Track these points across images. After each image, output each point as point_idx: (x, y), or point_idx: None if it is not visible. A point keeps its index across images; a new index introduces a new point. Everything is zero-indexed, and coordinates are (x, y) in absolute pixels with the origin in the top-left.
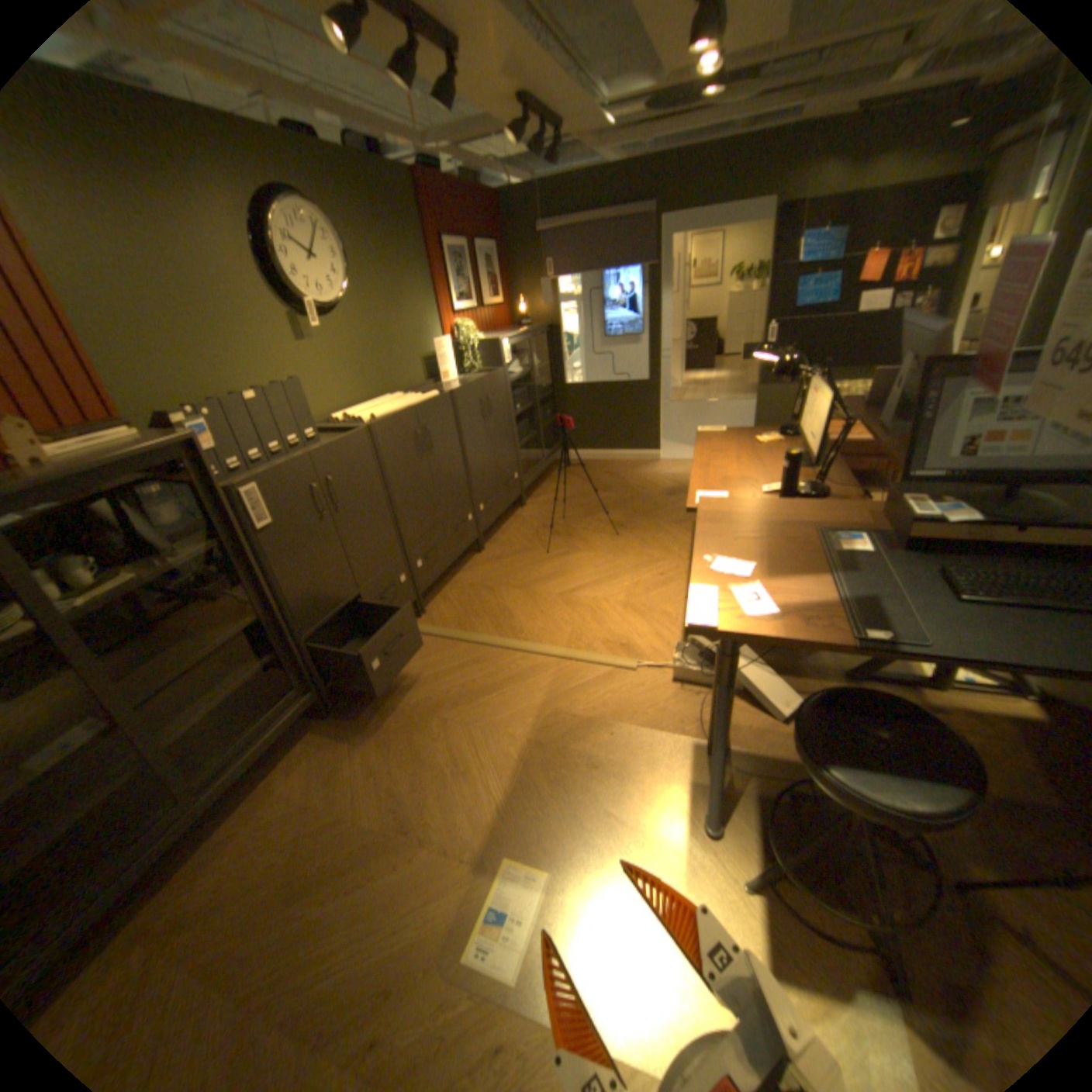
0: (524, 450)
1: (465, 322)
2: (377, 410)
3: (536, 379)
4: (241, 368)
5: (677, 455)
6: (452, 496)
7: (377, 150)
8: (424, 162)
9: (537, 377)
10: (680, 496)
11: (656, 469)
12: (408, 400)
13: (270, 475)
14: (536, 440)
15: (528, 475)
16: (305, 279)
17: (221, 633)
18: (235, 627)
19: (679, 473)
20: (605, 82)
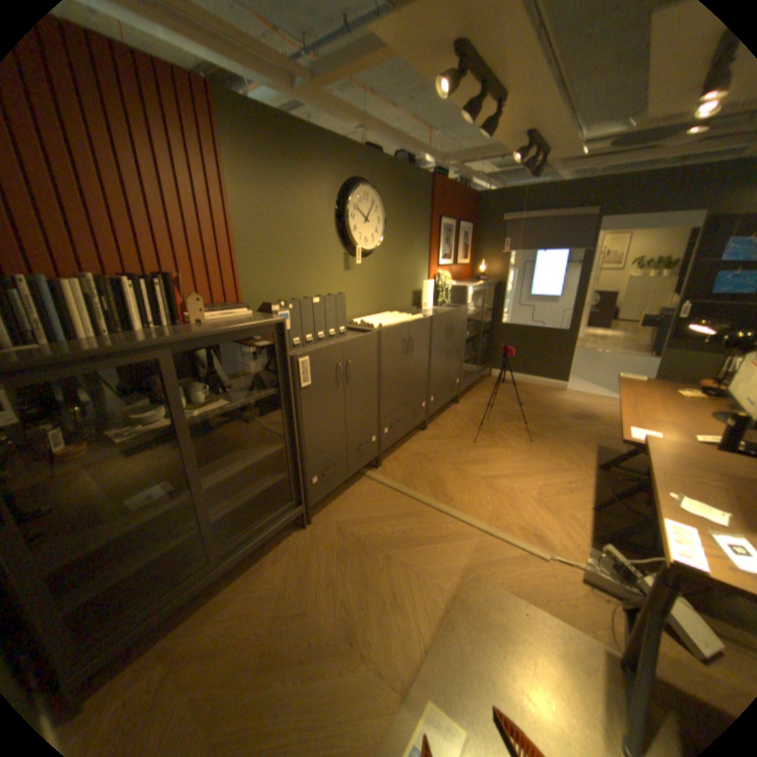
0: (465, 363)
1: (444, 272)
2: (383, 321)
3: (482, 316)
4: (311, 282)
5: (581, 388)
6: (416, 387)
7: (414, 163)
8: (439, 172)
9: (482, 315)
10: (585, 421)
11: (563, 396)
12: (402, 317)
13: (317, 352)
14: (474, 358)
15: (465, 381)
16: (360, 233)
17: (262, 451)
18: (271, 449)
19: (583, 403)
20: (586, 126)
